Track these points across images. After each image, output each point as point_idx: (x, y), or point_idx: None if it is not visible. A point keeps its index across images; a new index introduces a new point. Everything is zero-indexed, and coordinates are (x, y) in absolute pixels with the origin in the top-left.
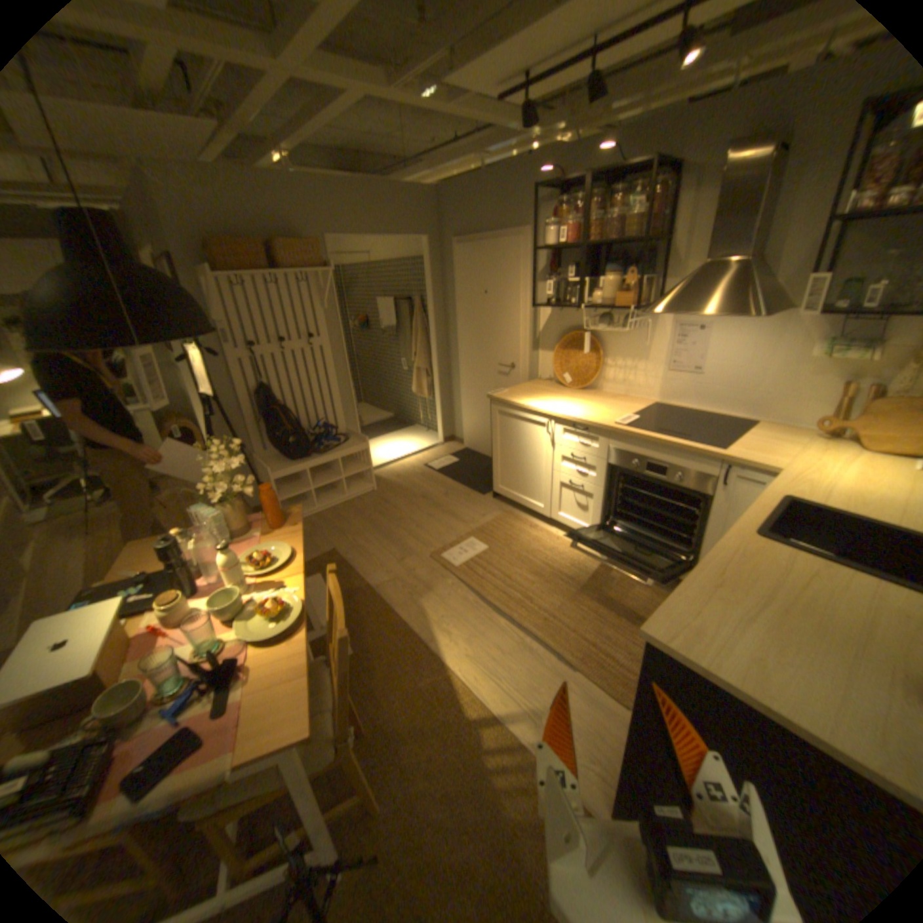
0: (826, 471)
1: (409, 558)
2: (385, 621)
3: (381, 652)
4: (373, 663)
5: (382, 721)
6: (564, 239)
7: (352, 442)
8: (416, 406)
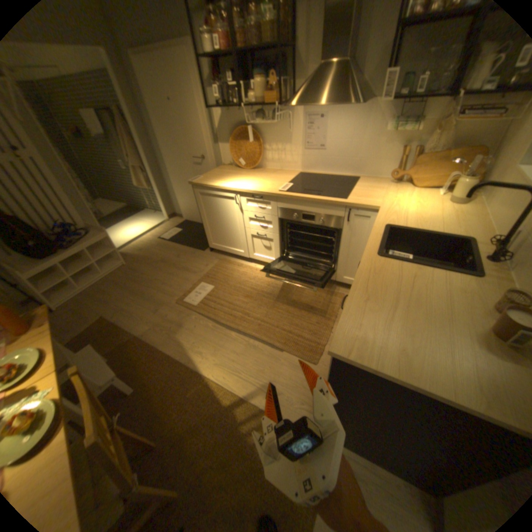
0: (401, 204)
1: (161, 308)
2: (153, 359)
3: (155, 382)
4: (150, 392)
5: (166, 430)
6: (219, 48)
7: (93, 233)
8: (142, 196)
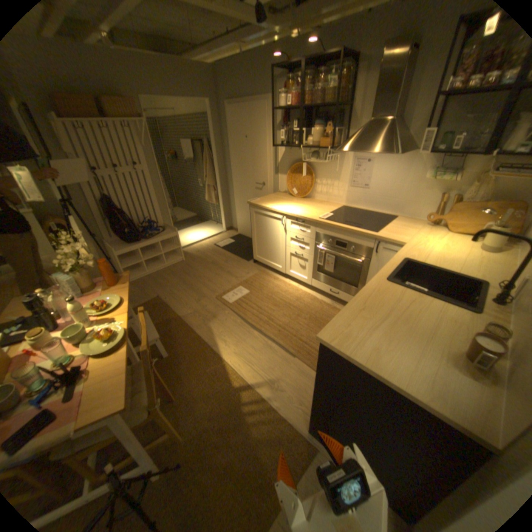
0: (428, 244)
1: (203, 300)
2: (187, 336)
3: (185, 354)
4: (180, 360)
5: (184, 392)
6: (291, 103)
7: (167, 231)
8: (209, 209)
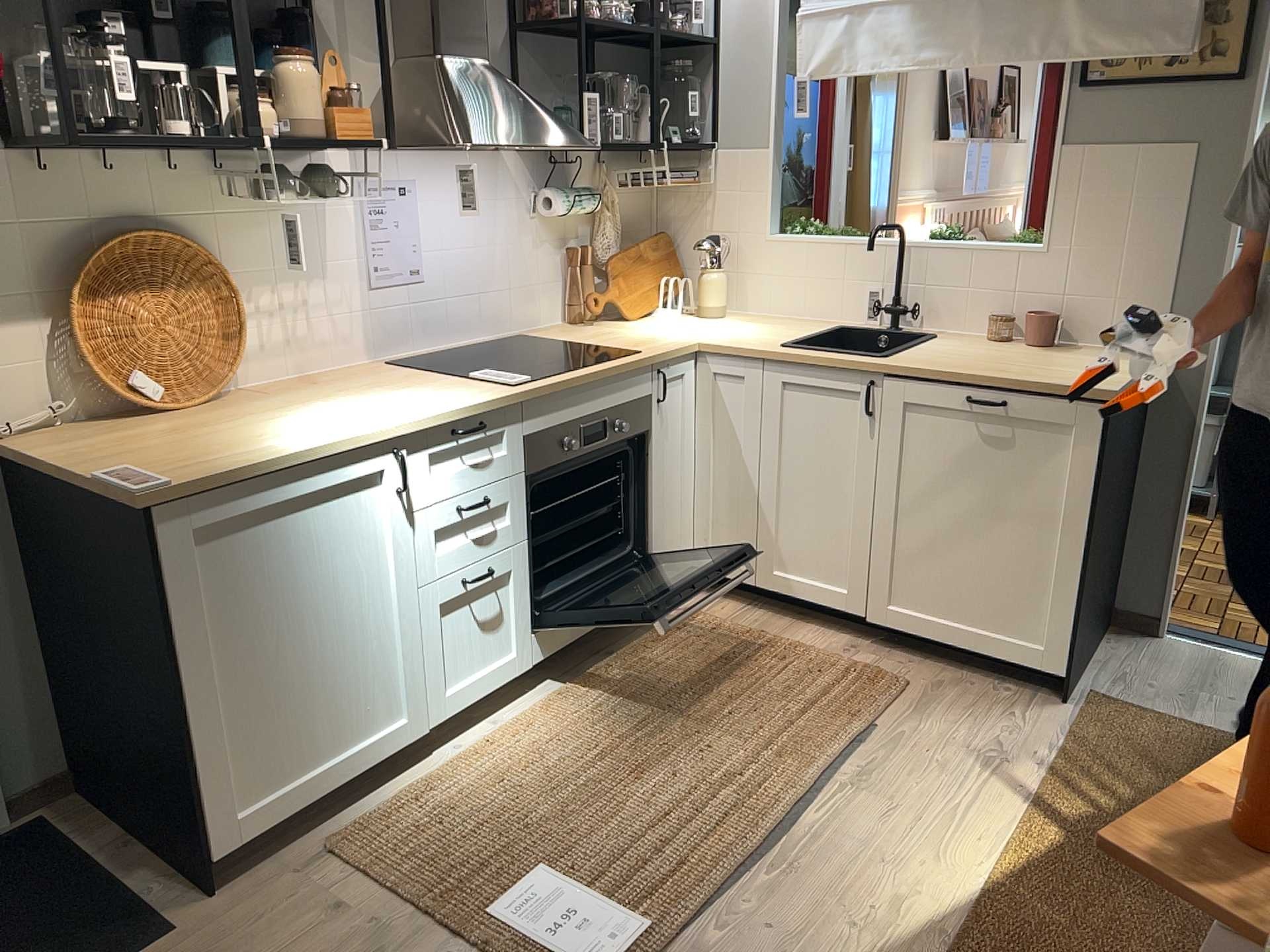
0: (697, 333)
1: None
2: None
3: None
4: None
5: None
6: None
7: None
8: None
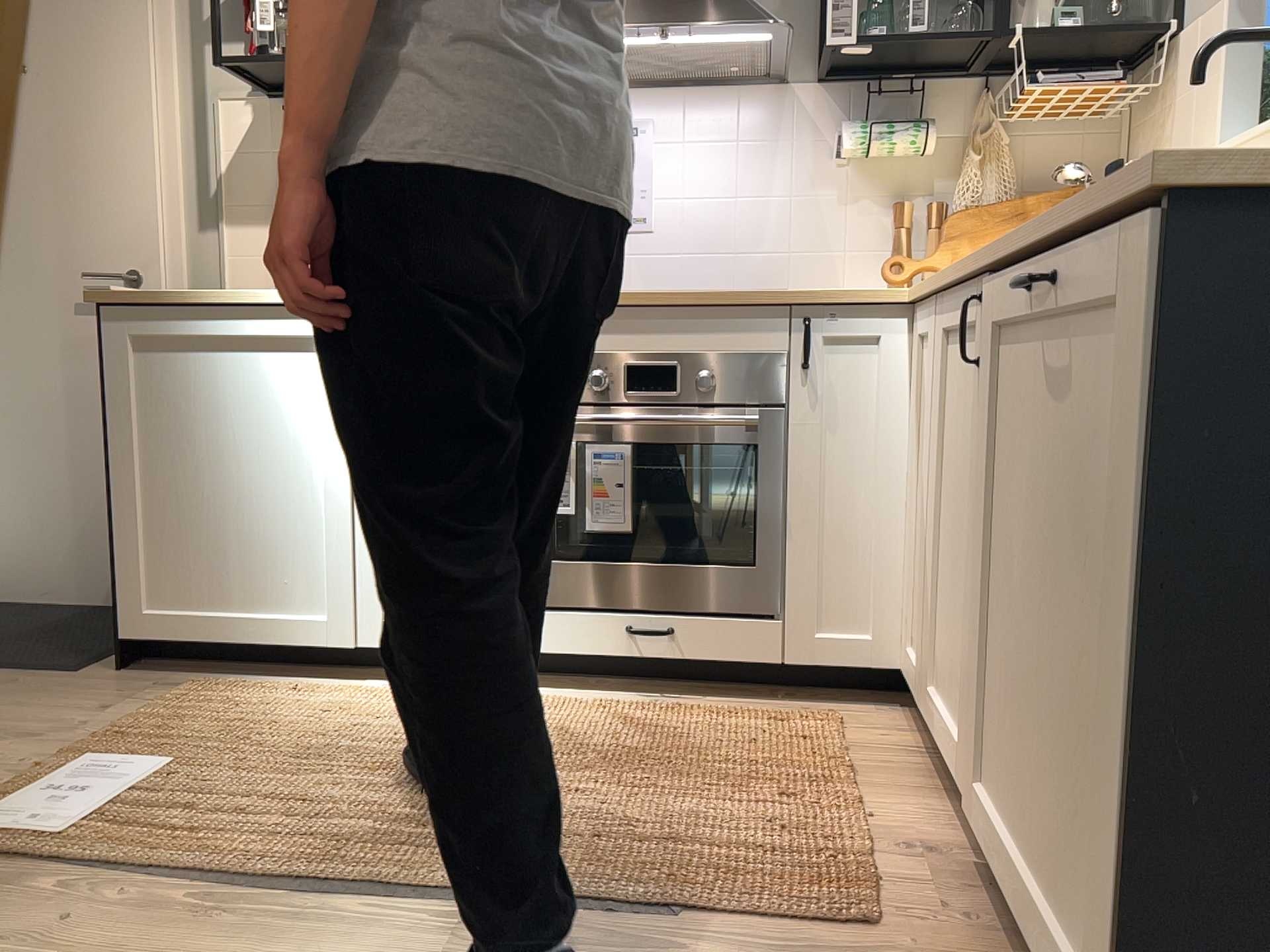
0: None
1: None
2: None
3: None
4: None
5: None
6: None
7: None
8: None
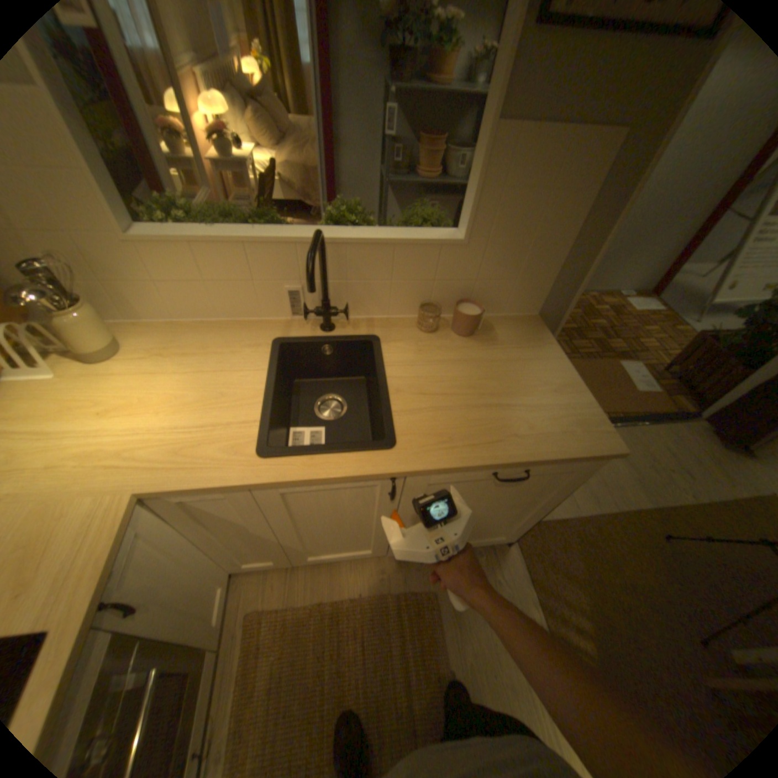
0: (109, 446)
1: None
2: None
3: None
4: None
5: None
6: None
7: None
8: None
